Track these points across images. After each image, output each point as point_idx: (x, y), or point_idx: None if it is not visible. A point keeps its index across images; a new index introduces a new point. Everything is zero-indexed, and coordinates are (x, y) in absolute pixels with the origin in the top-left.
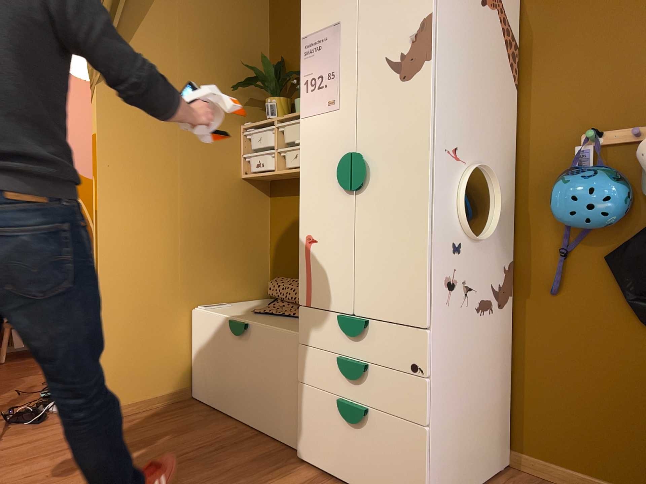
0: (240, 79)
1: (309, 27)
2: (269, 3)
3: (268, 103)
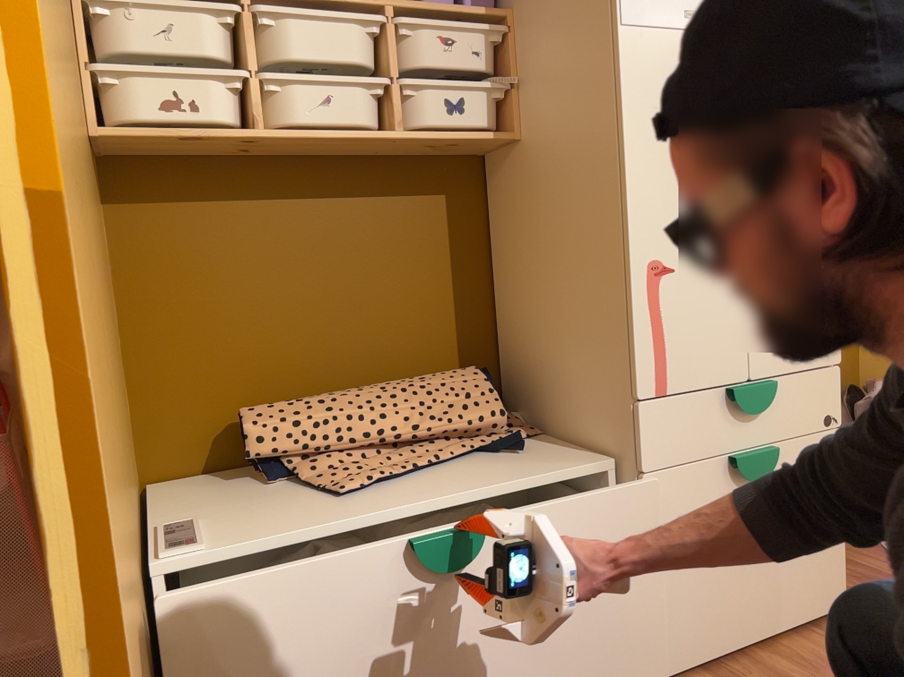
0: None
1: None
2: None
3: None
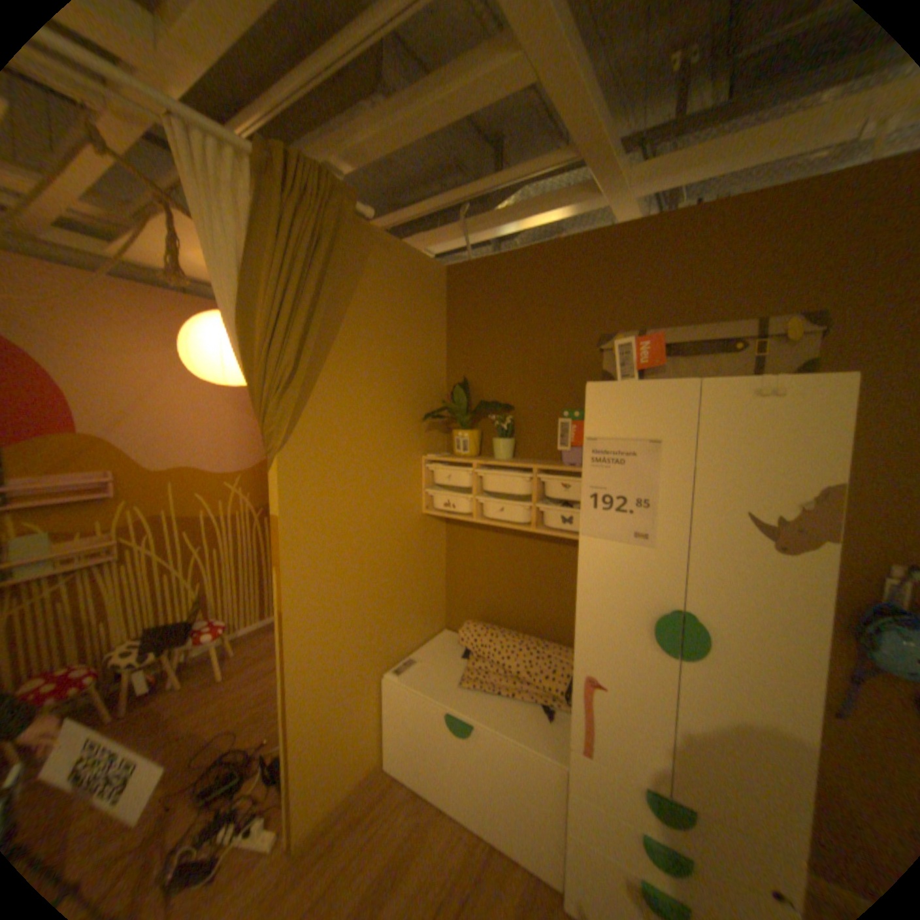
0: (421, 402)
1: (600, 426)
2: (446, 310)
3: (458, 437)
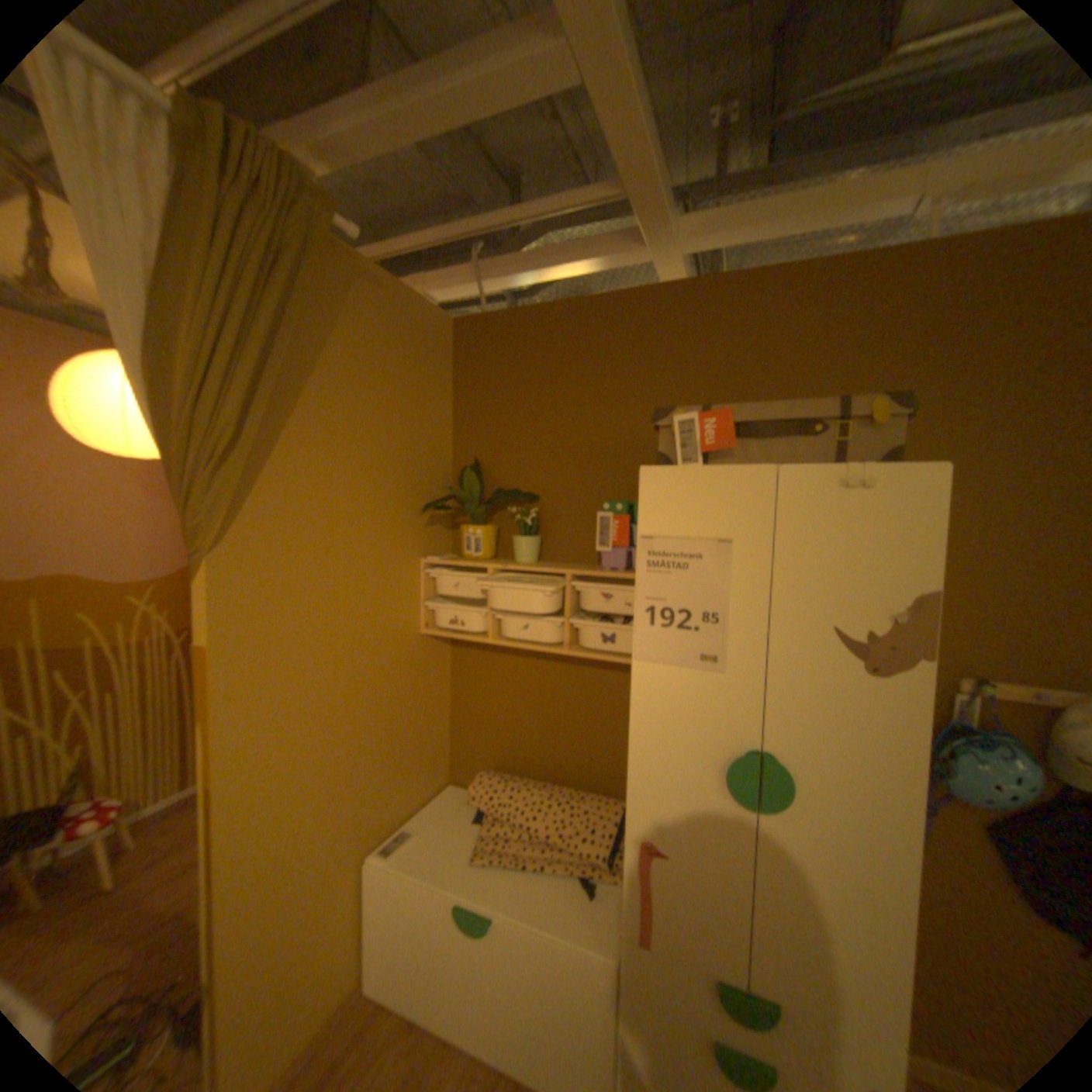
0: (419, 489)
1: (657, 522)
2: (452, 373)
3: (469, 534)
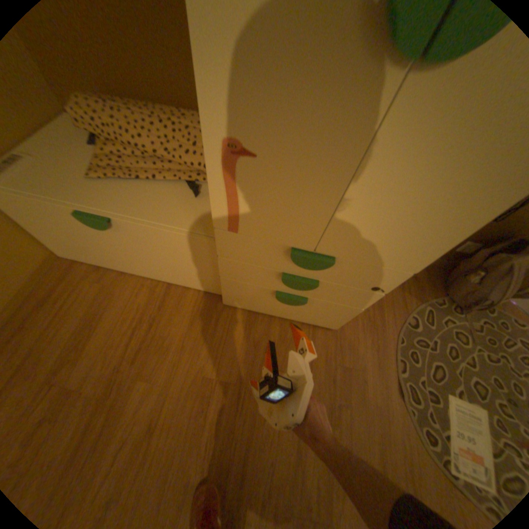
0: None
1: None
2: None
3: None
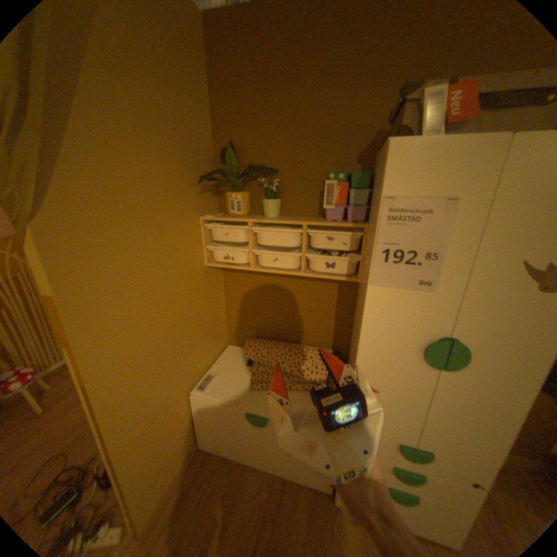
0: (193, 164)
1: (399, 184)
2: (206, 67)
3: (232, 198)
